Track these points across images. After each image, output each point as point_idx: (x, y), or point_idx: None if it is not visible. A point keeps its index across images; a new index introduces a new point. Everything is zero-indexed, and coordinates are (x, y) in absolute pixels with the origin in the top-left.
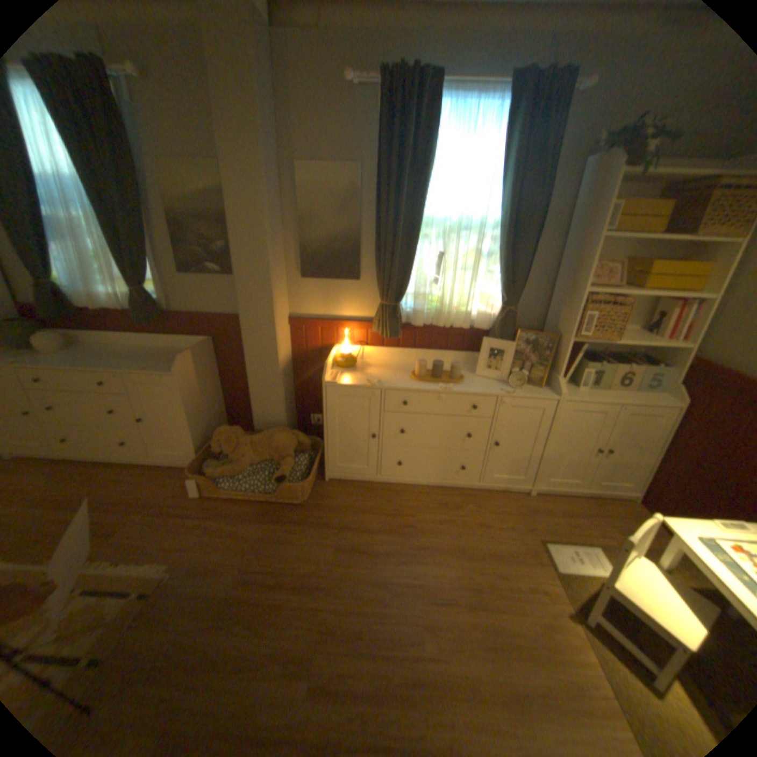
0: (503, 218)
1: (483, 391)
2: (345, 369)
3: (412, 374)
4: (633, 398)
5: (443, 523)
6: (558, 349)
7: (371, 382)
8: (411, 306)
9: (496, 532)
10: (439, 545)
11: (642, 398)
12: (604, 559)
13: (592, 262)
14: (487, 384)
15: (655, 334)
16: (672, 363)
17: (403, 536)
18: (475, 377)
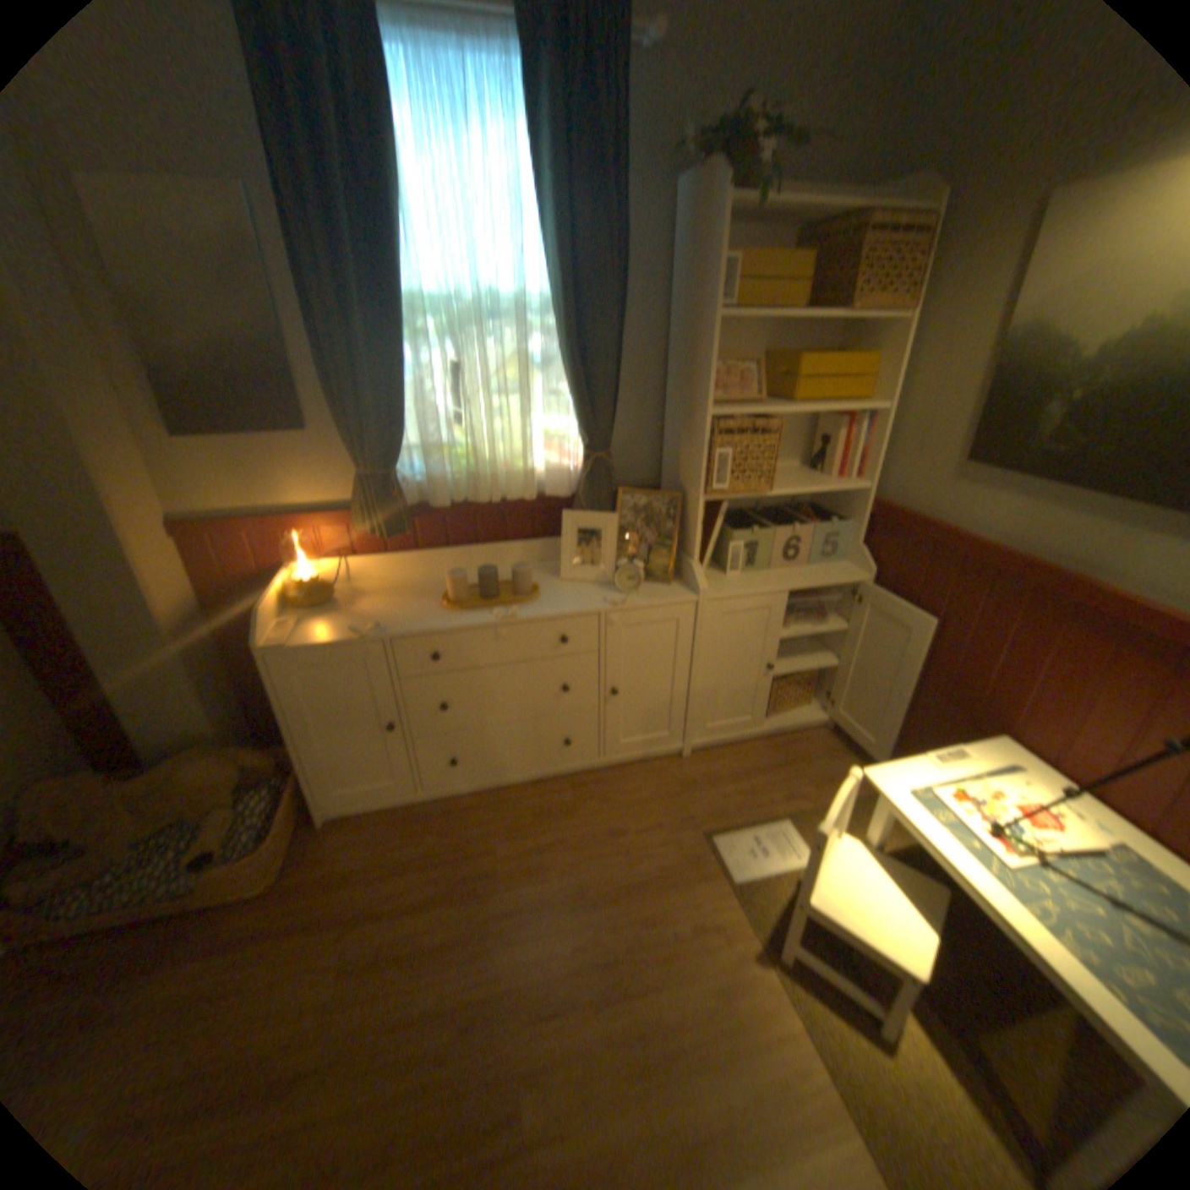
0: (554, 292)
1: (574, 608)
2: (309, 611)
3: (446, 598)
4: (803, 576)
5: (545, 850)
6: (685, 515)
7: (361, 631)
8: (424, 471)
9: (633, 840)
10: (539, 896)
11: (814, 575)
12: (796, 836)
13: (709, 364)
14: (581, 594)
15: (819, 472)
16: (846, 514)
17: (473, 899)
18: (561, 583)
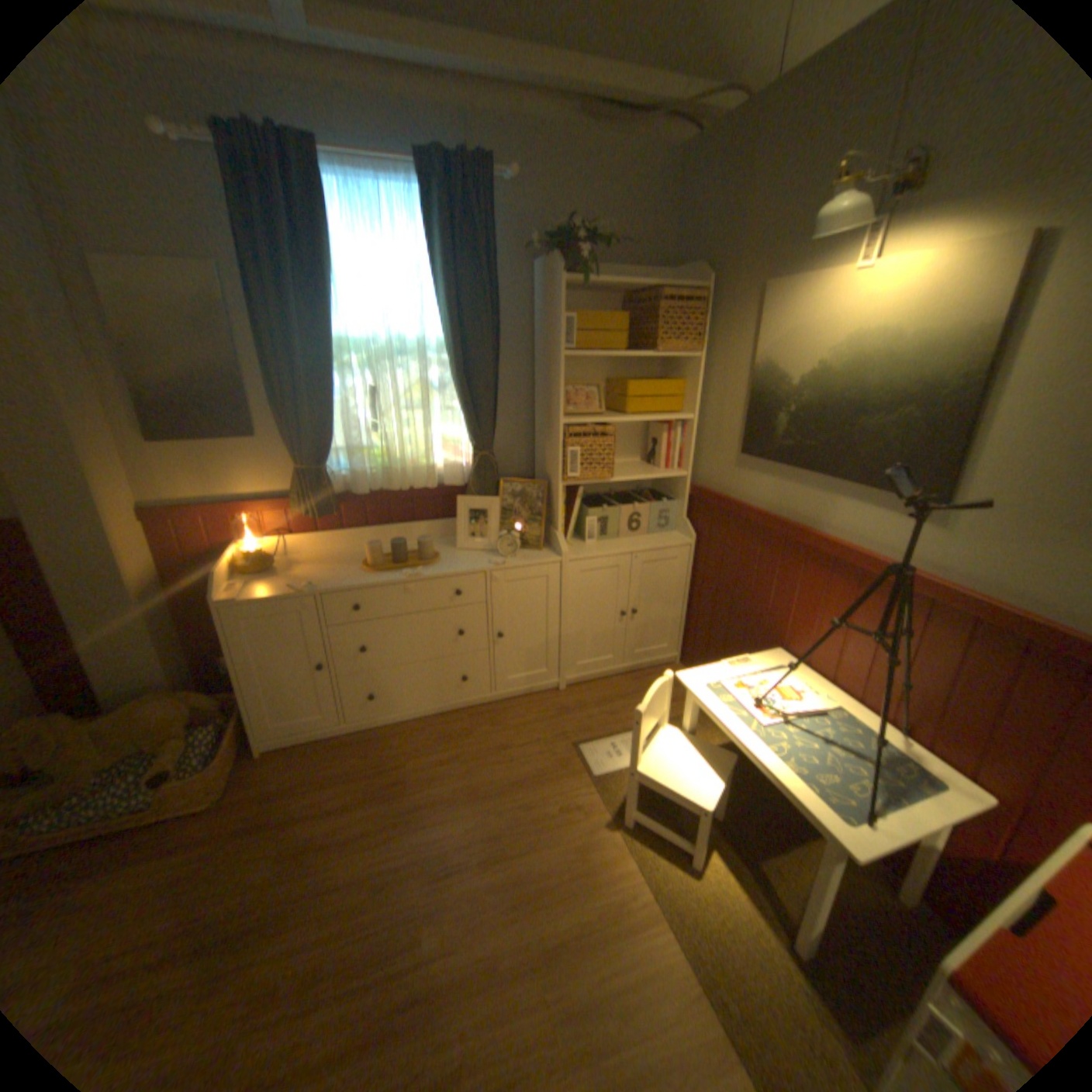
0: (445, 337)
1: (466, 568)
2: (254, 575)
3: (365, 564)
4: (643, 542)
5: (446, 762)
6: (550, 497)
7: (297, 587)
8: (348, 466)
9: (516, 751)
10: (440, 794)
11: (651, 541)
12: None
13: (559, 388)
14: (472, 558)
15: (652, 465)
16: (673, 495)
17: (386, 799)
18: (457, 551)
